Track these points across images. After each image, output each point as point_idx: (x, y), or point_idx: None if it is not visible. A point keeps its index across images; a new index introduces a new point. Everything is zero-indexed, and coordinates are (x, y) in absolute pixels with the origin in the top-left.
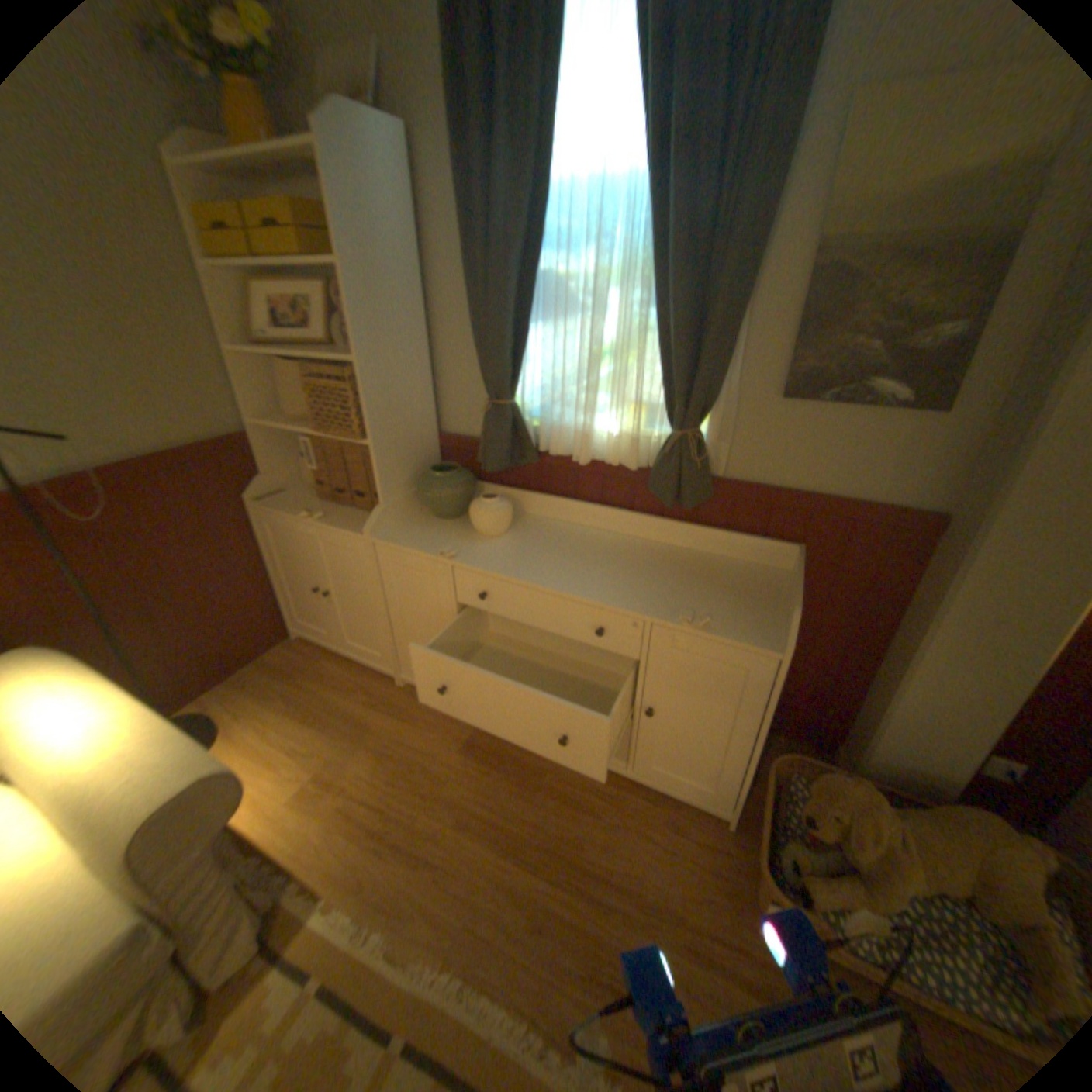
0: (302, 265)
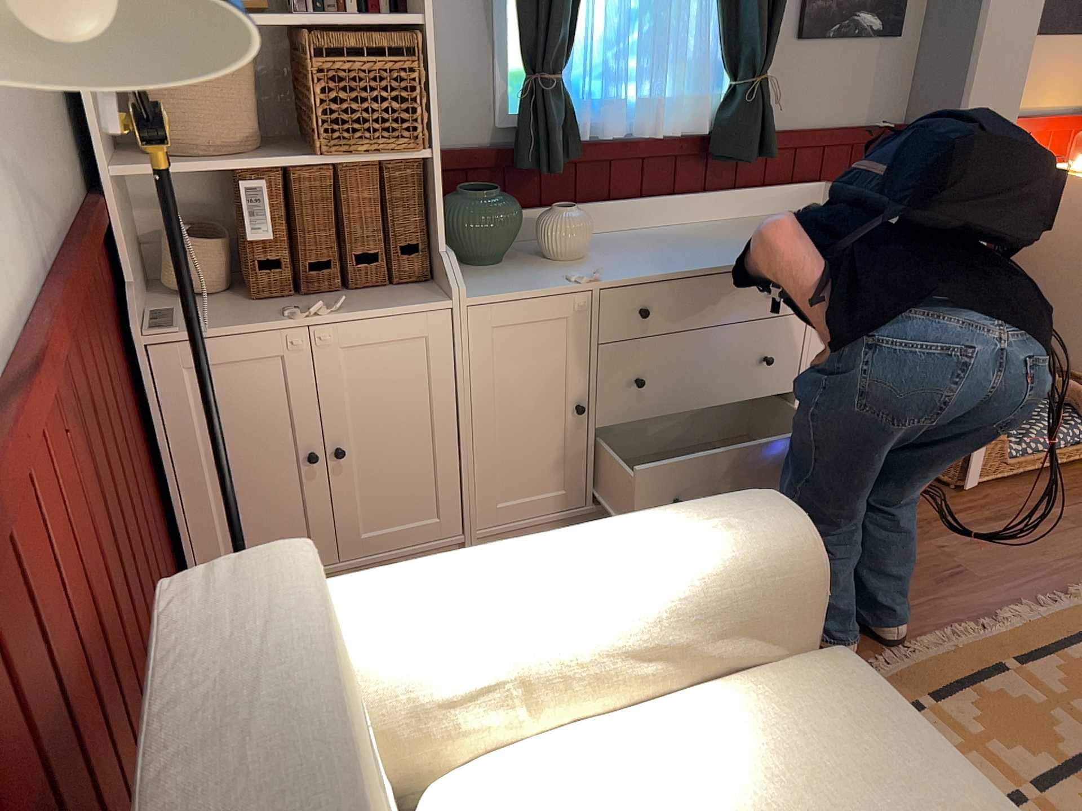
0: None
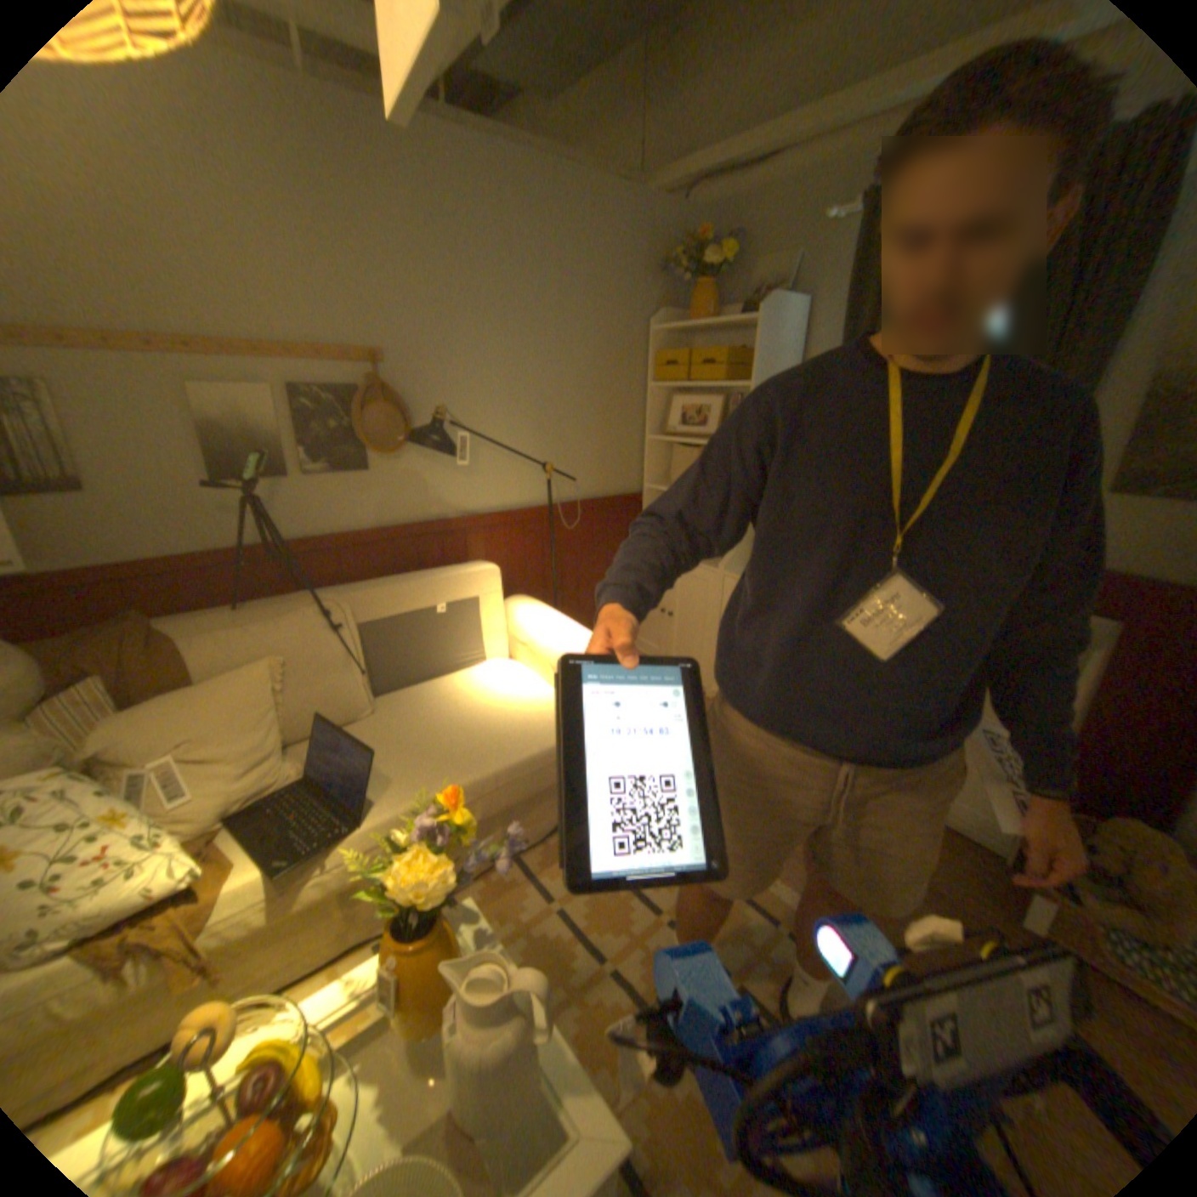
0: (713, 386)
